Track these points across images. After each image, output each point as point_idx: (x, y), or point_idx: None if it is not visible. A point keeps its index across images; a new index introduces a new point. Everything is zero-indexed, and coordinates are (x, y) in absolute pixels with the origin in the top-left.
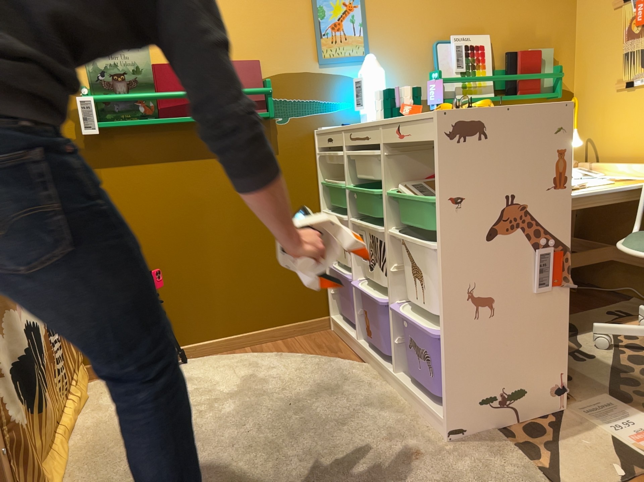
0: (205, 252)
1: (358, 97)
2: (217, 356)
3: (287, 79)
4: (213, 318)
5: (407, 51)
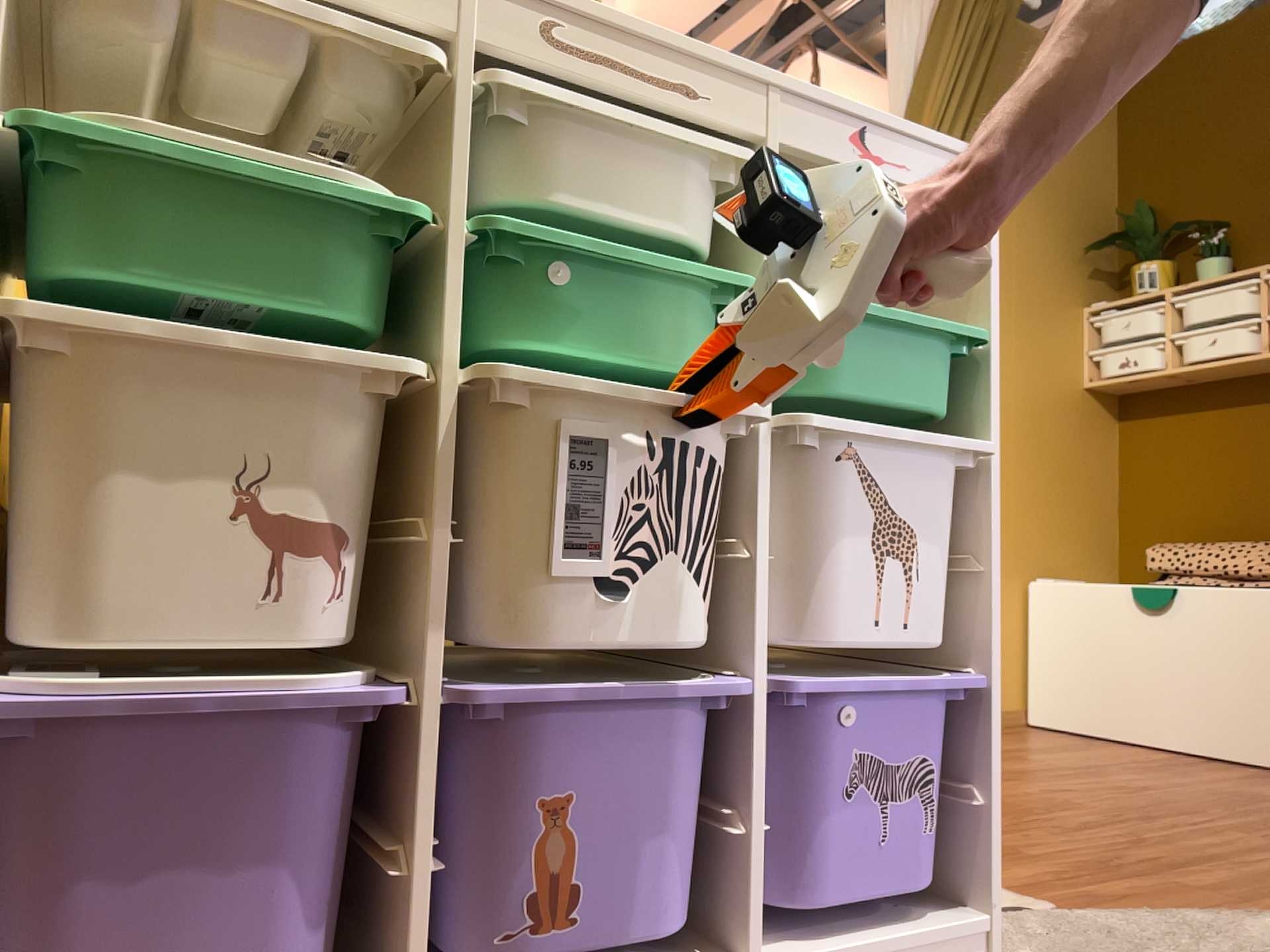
0: None
1: None
2: None
3: None
4: None
5: None
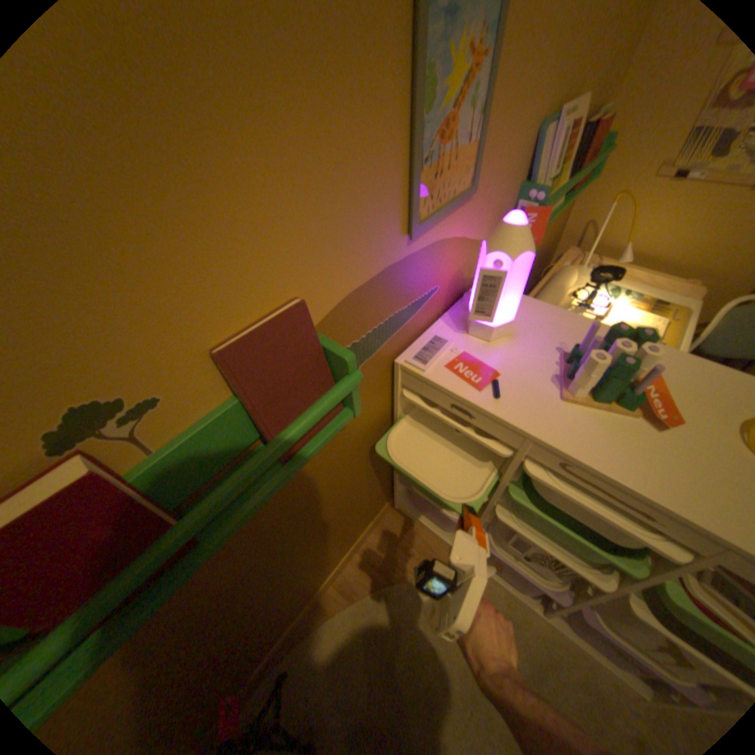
0: (269, 597)
1: (484, 300)
2: (312, 632)
3: (358, 300)
4: (293, 611)
5: (517, 148)
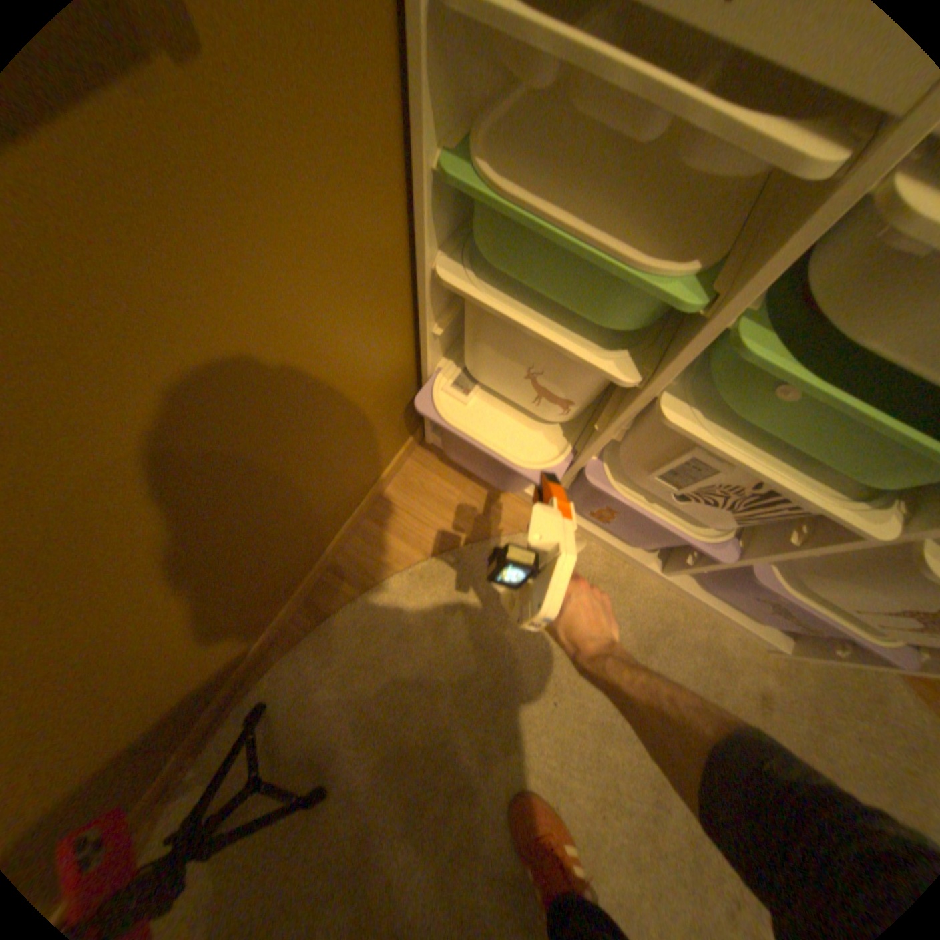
0: (145, 631)
1: None
2: (301, 640)
3: None
4: (252, 622)
5: None
